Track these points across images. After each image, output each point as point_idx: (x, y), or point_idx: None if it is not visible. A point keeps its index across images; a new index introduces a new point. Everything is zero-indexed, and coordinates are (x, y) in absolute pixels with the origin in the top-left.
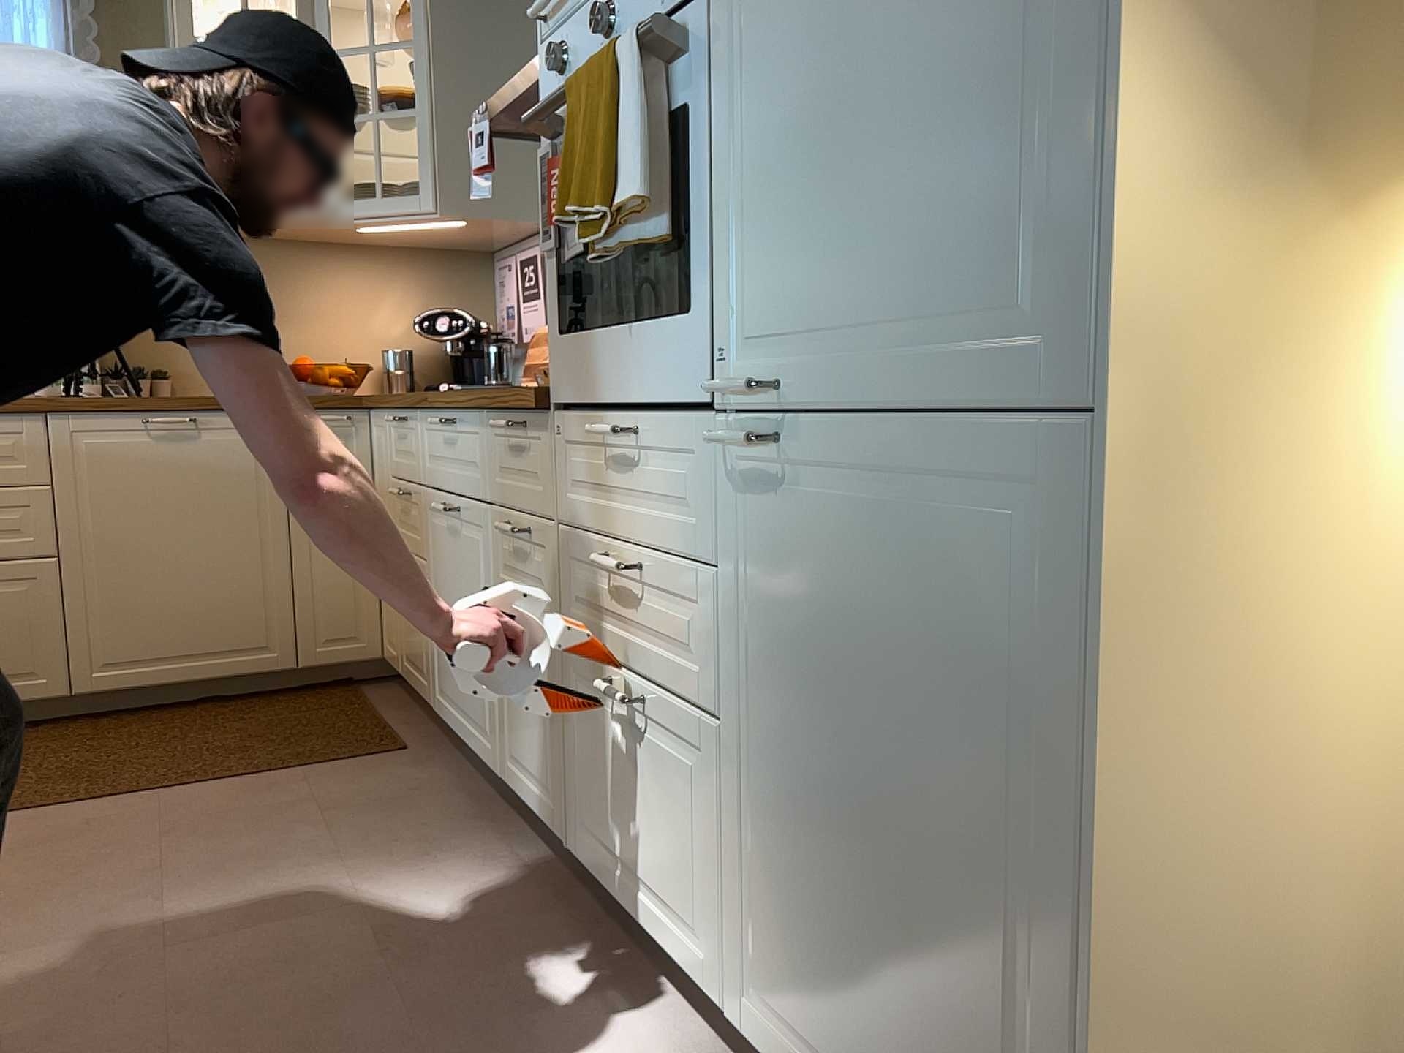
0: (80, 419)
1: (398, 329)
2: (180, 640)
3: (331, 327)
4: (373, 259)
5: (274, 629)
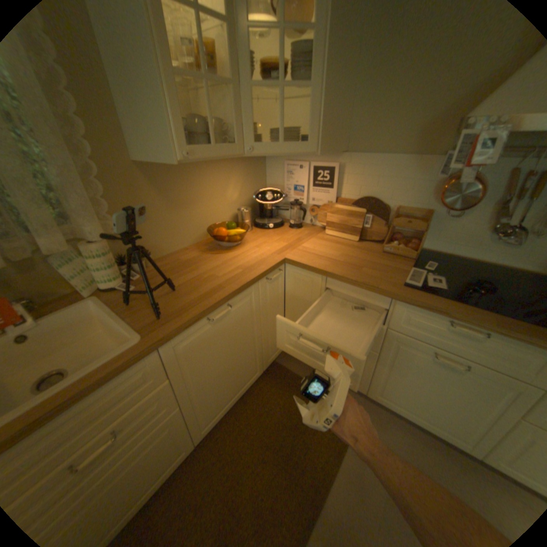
0: (177, 338)
1: (236, 196)
2: (231, 395)
3: (213, 203)
4: (225, 162)
5: (258, 366)
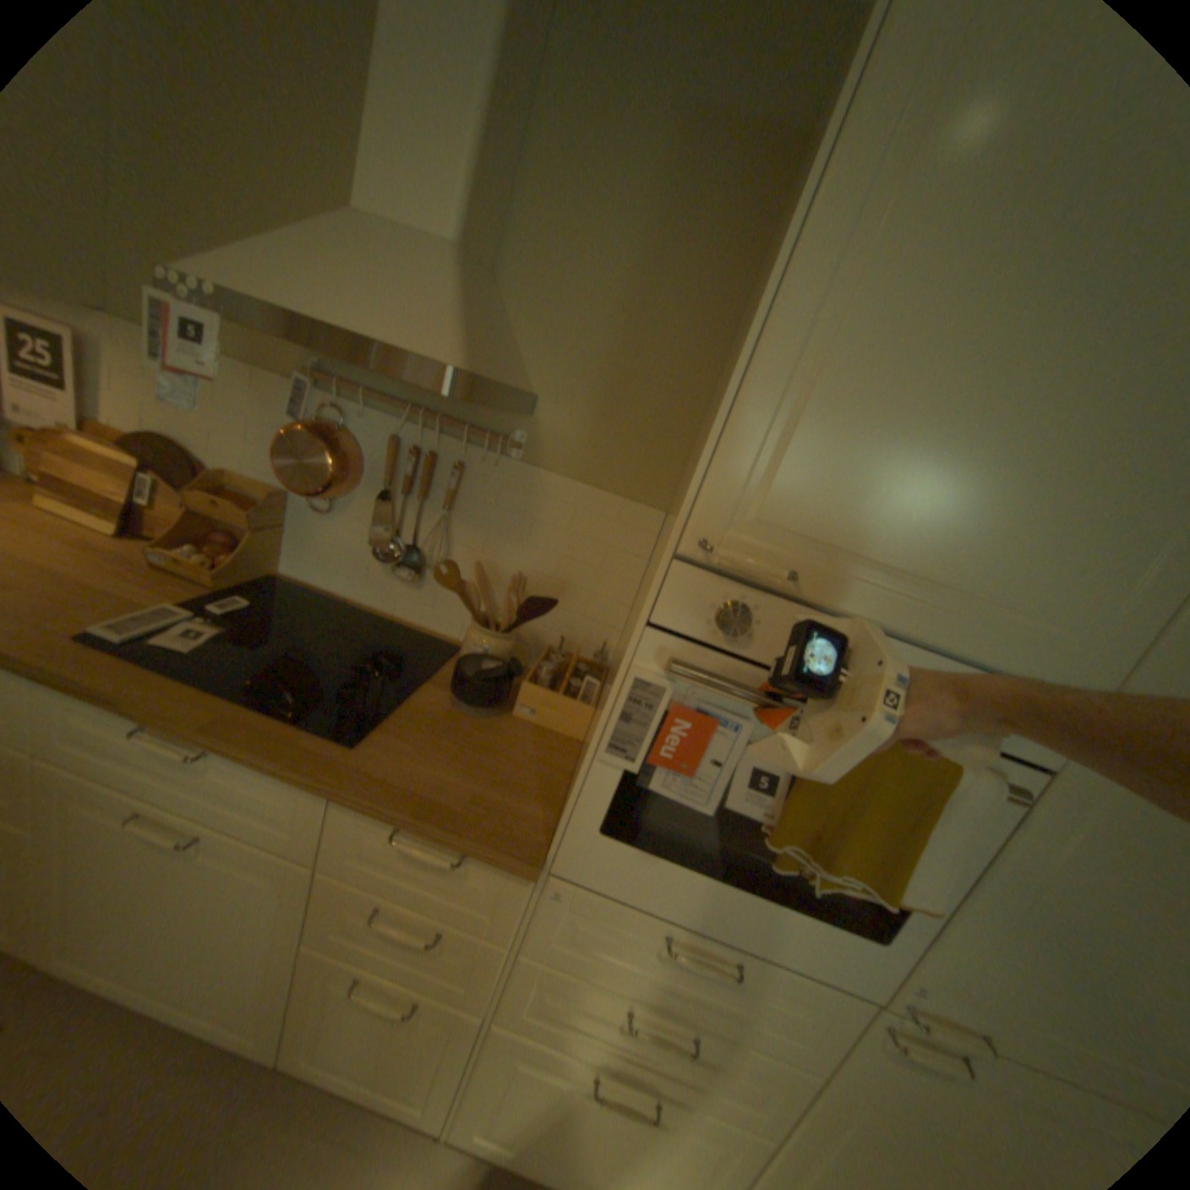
0: None
1: None
2: None
3: None
4: None
5: None
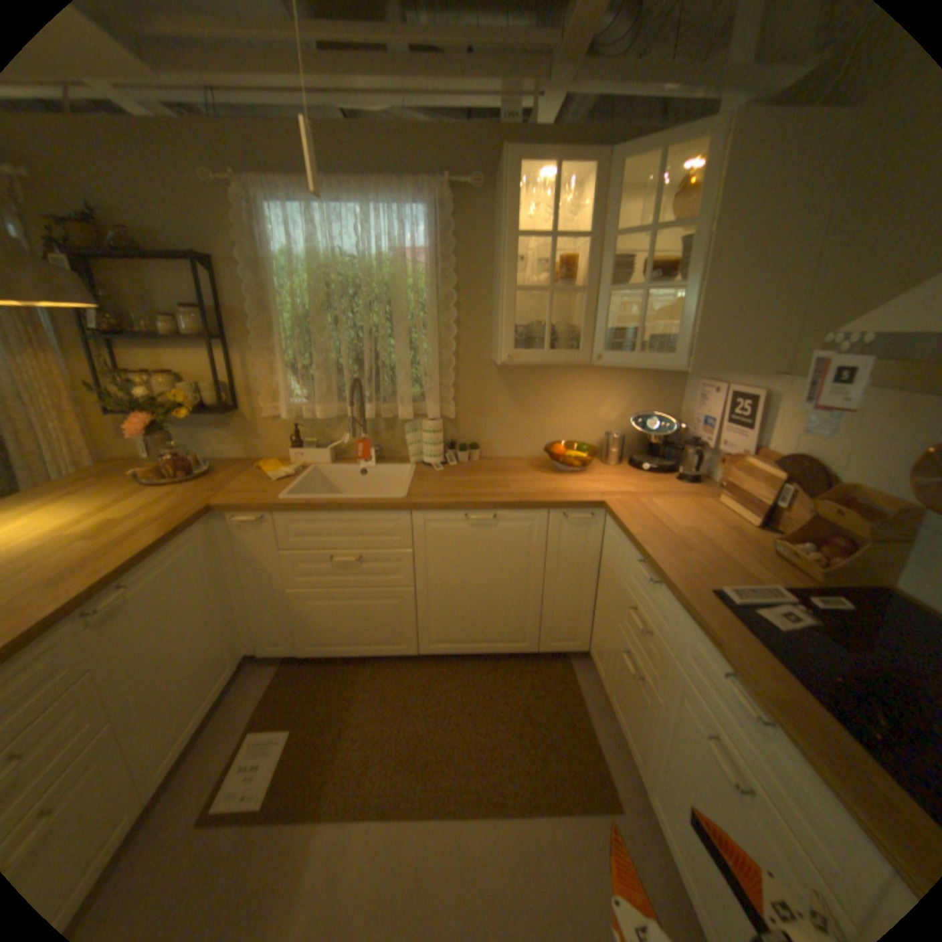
0: (430, 513)
1: (615, 416)
2: (475, 633)
3: (573, 416)
4: (607, 370)
5: (528, 632)
